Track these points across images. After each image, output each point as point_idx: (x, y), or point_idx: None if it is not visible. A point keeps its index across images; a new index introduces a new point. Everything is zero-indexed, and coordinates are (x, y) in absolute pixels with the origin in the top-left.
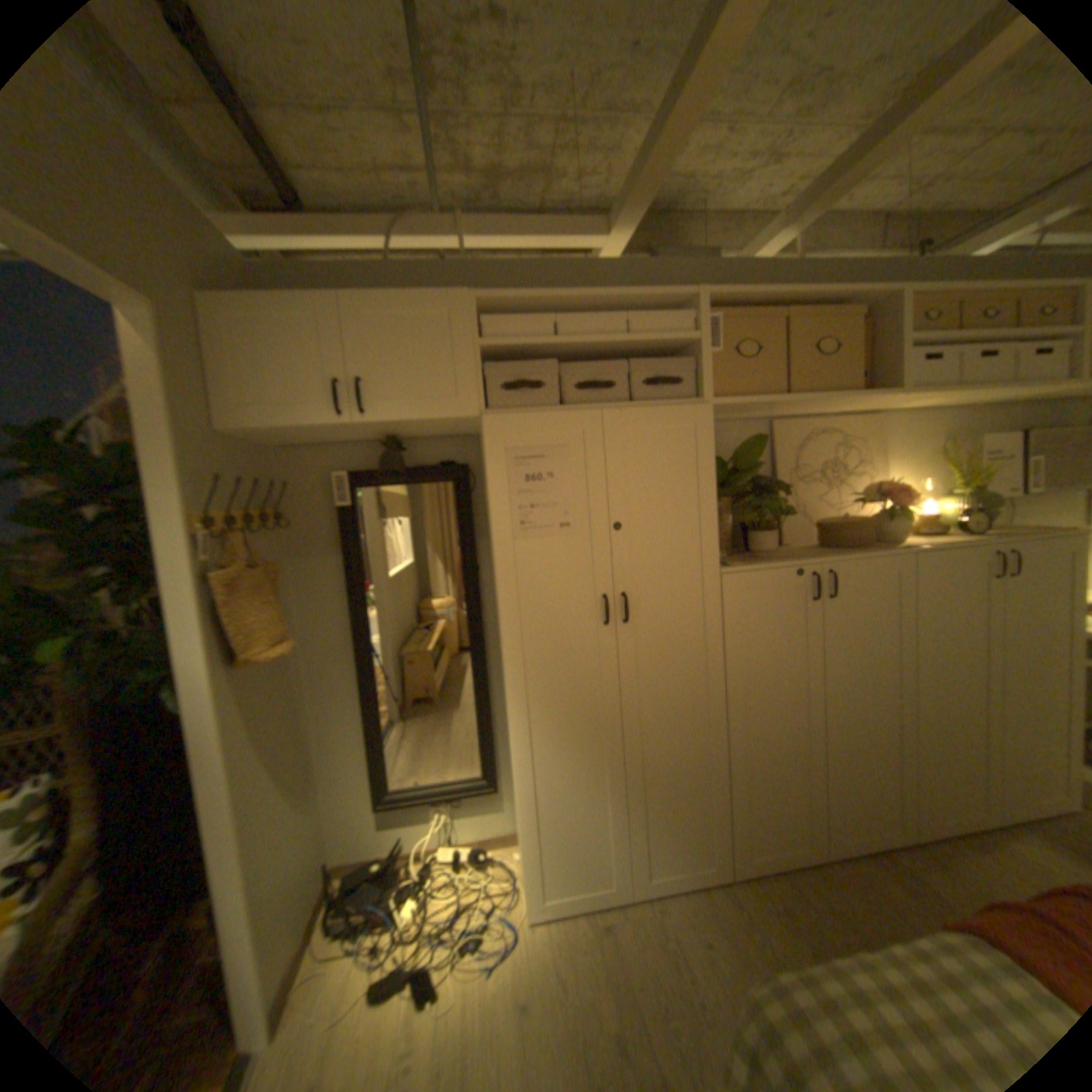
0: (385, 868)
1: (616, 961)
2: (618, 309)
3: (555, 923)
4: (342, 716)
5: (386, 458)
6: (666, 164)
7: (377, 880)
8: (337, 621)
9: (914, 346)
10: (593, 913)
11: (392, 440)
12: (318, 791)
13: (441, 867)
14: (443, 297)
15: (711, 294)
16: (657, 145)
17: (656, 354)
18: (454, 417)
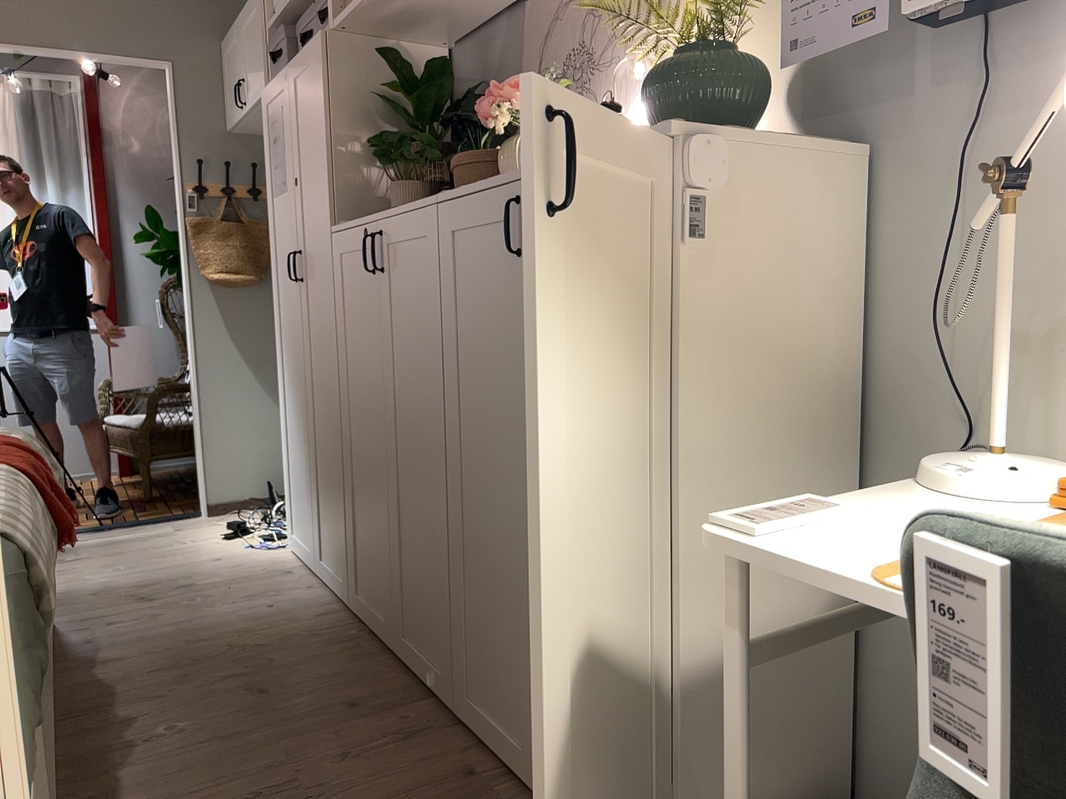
0: None
1: (256, 579)
2: None
3: (293, 556)
4: None
5: None
6: None
7: None
8: None
9: None
10: (306, 567)
11: None
12: None
13: None
14: None
15: None
16: None
17: None
18: (259, 94)
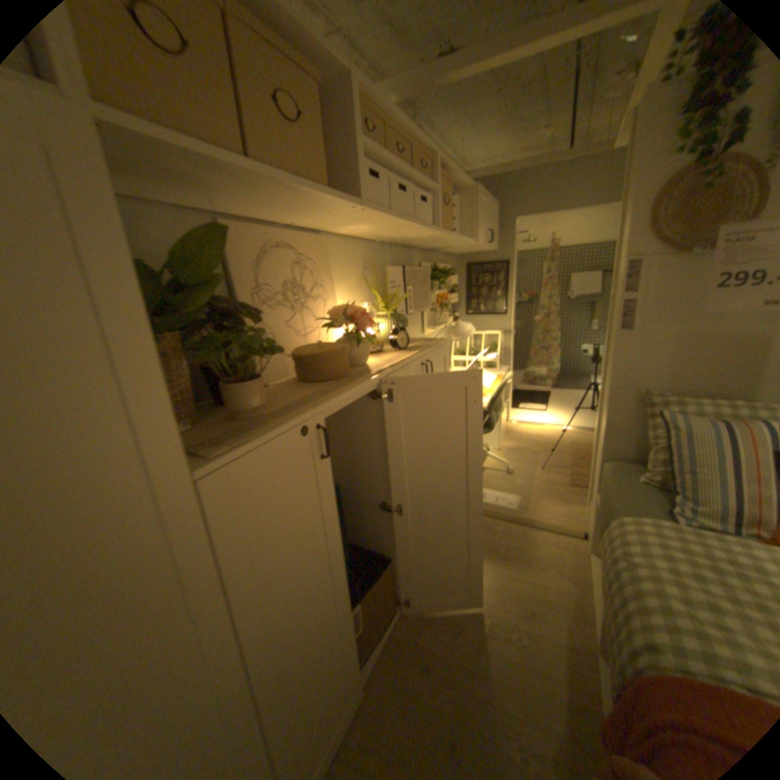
0: None
1: None
2: None
3: None
4: None
5: None
6: None
7: None
8: None
9: (357, 156)
10: None
11: None
12: None
13: None
14: None
15: None
16: None
17: None
18: None
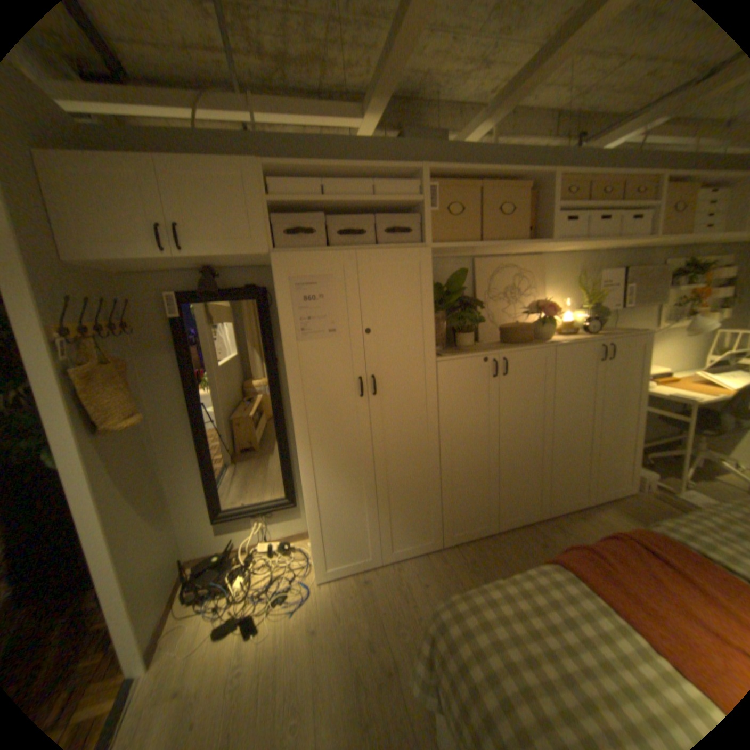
0: (221, 558)
1: (370, 599)
2: (367, 176)
3: (333, 581)
4: (184, 463)
5: (204, 282)
6: (400, 67)
7: (216, 566)
8: (175, 399)
9: (562, 210)
10: (357, 574)
11: (206, 269)
12: (170, 513)
13: (259, 554)
14: (236, 162)
15: (431, 168)
16: (392, 53)
17: (395, 210)
18: (250, 253)
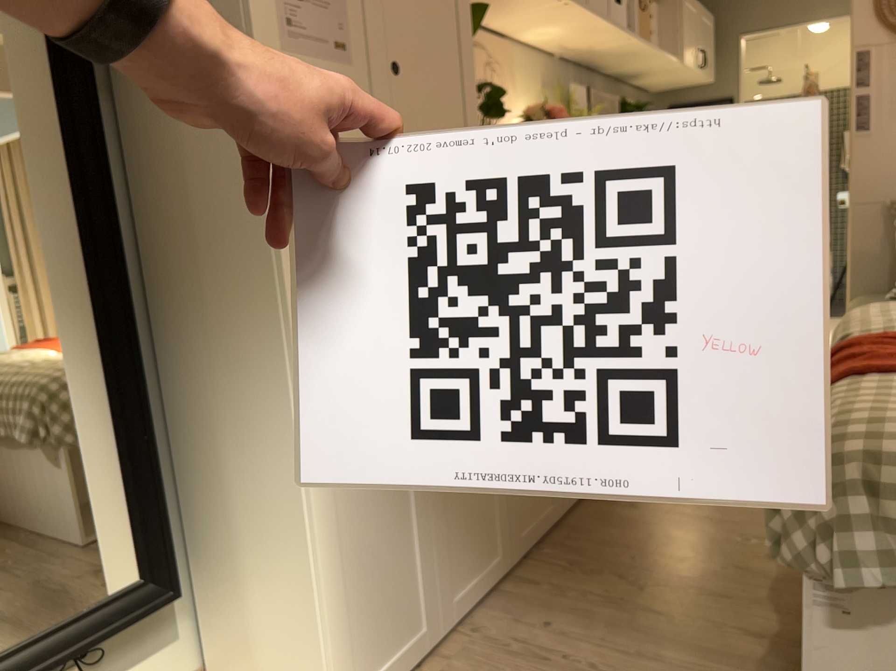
0: None
1: None
2: None
3: None
4: None
5: None
6: None
7: None
8: None
9: None
10: None
11: None
12: None
13: None
14: None
15: None
16: None
17: None
18: None
